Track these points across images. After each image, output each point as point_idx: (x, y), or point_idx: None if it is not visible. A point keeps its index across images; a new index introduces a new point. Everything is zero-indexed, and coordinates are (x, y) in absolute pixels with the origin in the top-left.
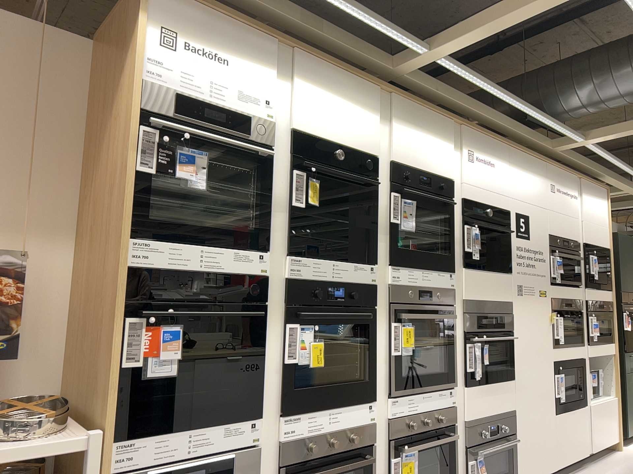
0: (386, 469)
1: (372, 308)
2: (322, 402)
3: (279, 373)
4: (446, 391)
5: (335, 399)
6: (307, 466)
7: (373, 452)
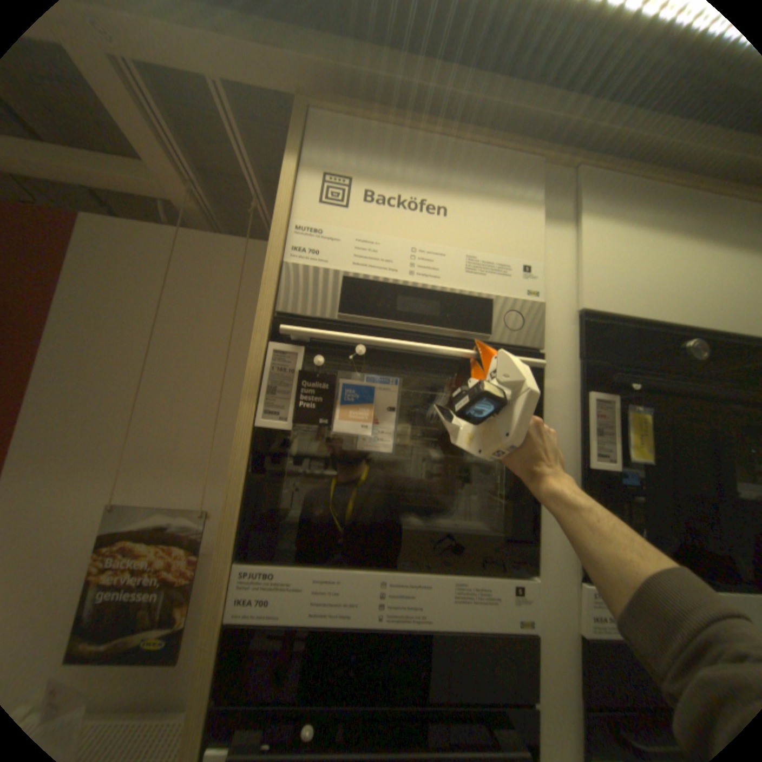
0: None
1: None
2: None
3: None
4: None
5: None
6: None
7: None
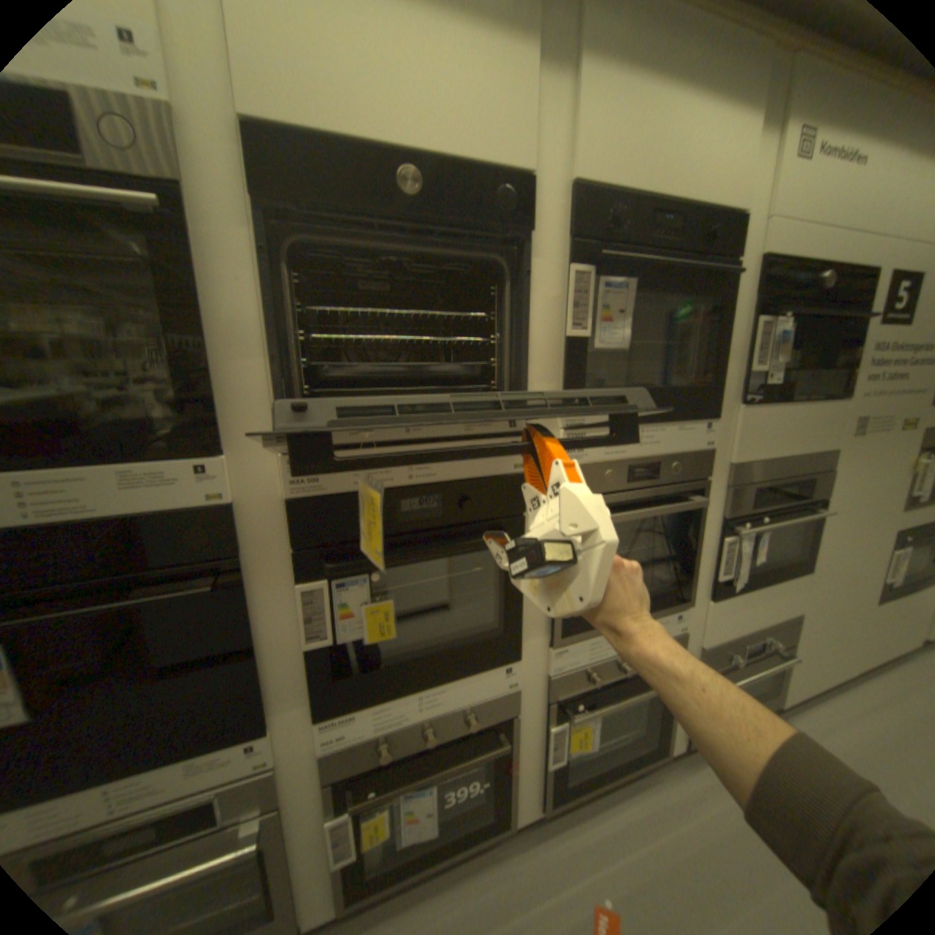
0: (545, 751)
1: (520, 520)
2: (400, 696)
3: (294, 669)
4: (680, 624)
5: (430, 685)
6: (376, 786)
7: (520, 733)
